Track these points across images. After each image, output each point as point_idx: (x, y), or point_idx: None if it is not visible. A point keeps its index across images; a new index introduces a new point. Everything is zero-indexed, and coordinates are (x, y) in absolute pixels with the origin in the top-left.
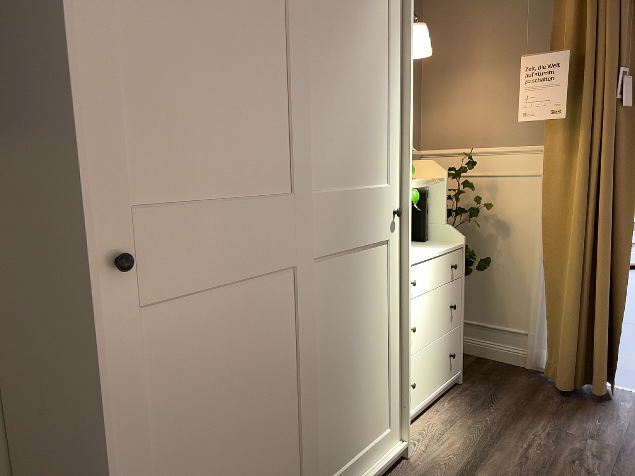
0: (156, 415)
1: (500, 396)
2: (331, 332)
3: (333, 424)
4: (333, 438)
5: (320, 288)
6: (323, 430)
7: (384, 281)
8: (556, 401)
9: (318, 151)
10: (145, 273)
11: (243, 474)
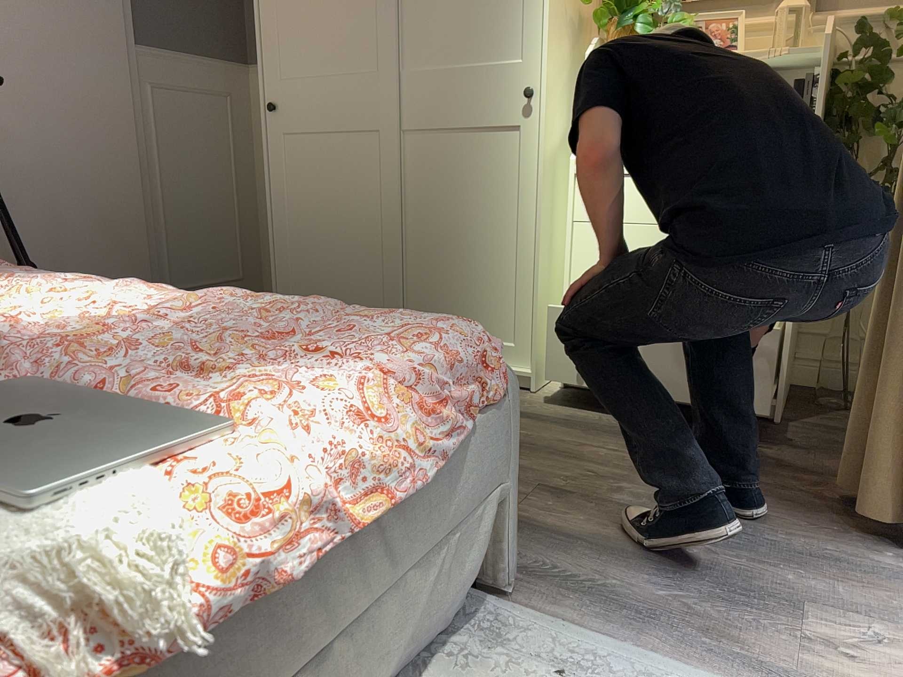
0: (294, 198)
1: (771, 450)
2: (432, 202)
3: (432, 286)
4: (432, 299)
5: (419, 158)
6: (420, 285)
7: (512, 174)
8: (813, 494)
9: (418, 36)
10: (287, 118)
11: (341, 265)
